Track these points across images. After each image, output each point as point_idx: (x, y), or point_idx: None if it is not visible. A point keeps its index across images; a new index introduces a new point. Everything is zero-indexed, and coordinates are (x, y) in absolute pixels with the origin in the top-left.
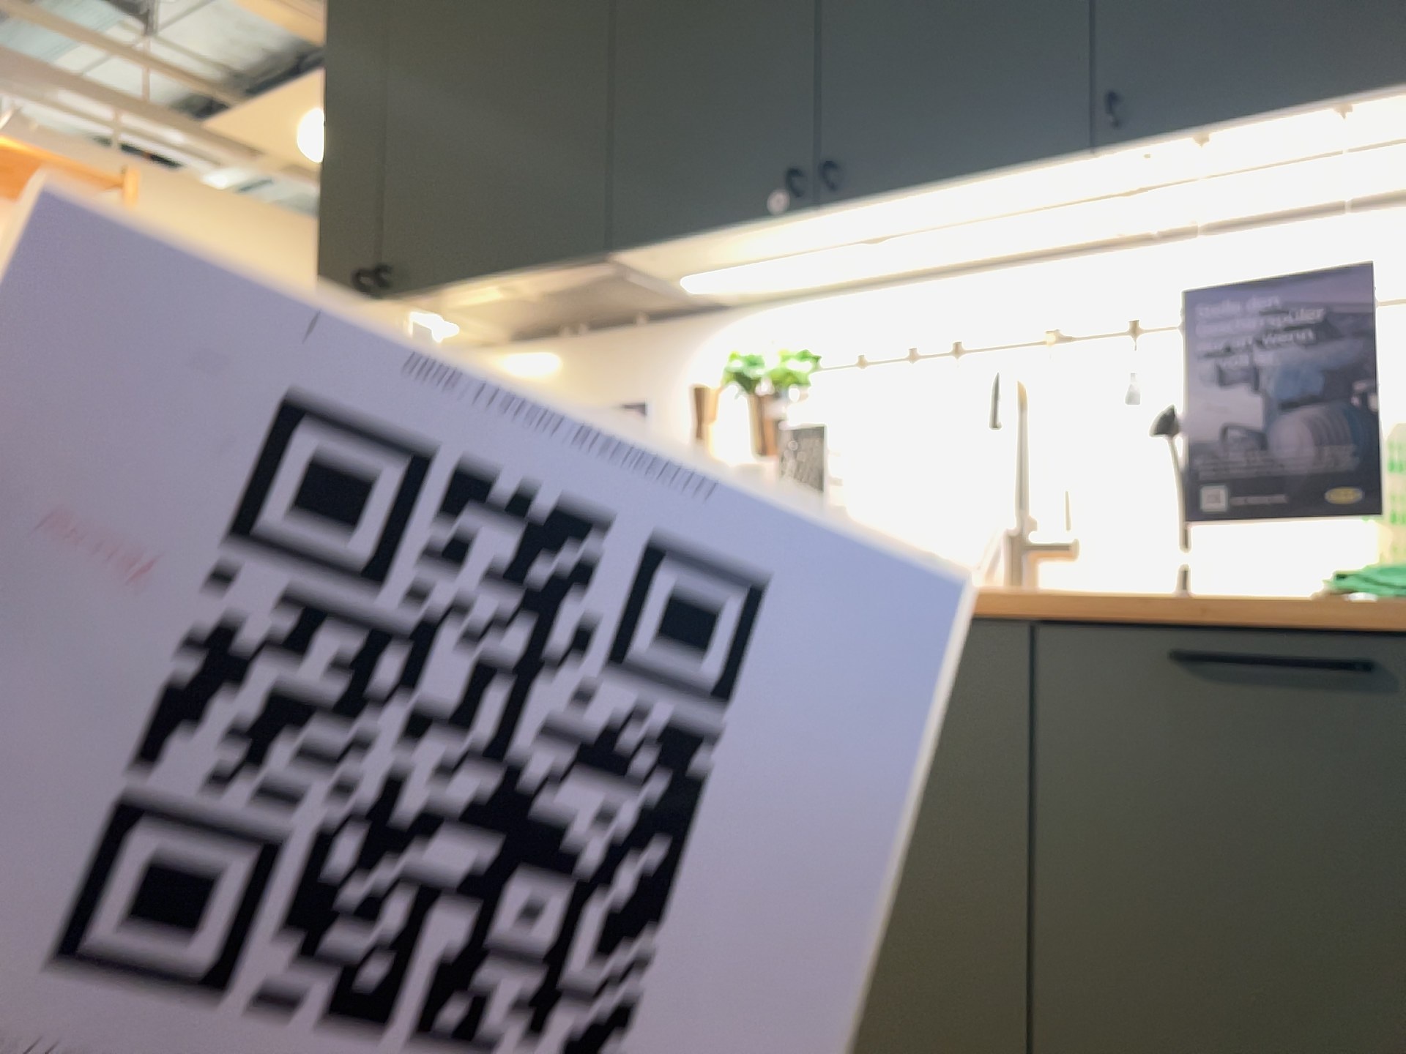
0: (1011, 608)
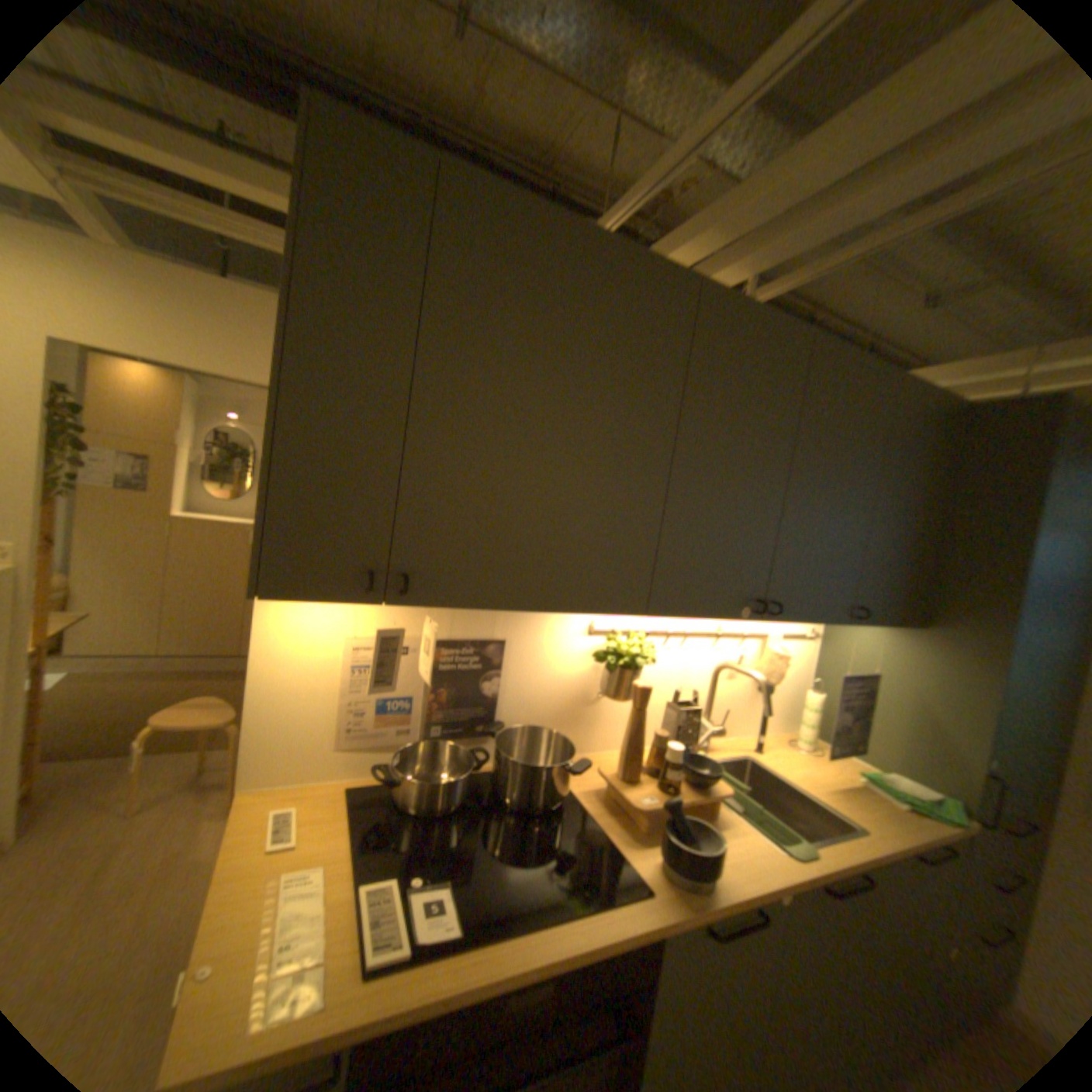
0: (895, 859)
